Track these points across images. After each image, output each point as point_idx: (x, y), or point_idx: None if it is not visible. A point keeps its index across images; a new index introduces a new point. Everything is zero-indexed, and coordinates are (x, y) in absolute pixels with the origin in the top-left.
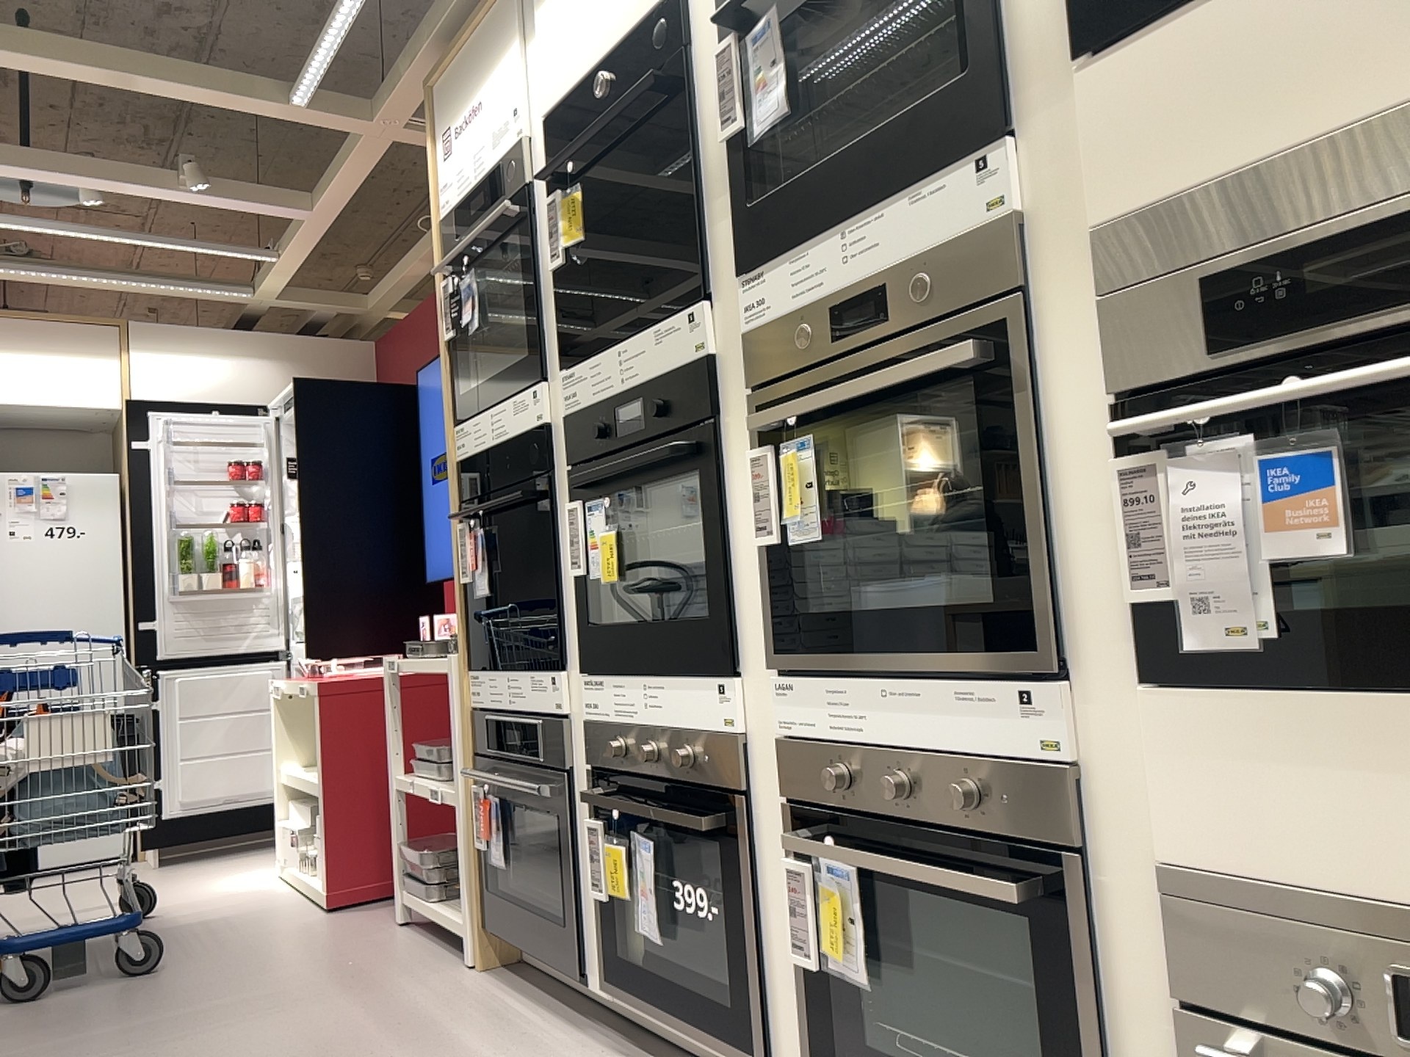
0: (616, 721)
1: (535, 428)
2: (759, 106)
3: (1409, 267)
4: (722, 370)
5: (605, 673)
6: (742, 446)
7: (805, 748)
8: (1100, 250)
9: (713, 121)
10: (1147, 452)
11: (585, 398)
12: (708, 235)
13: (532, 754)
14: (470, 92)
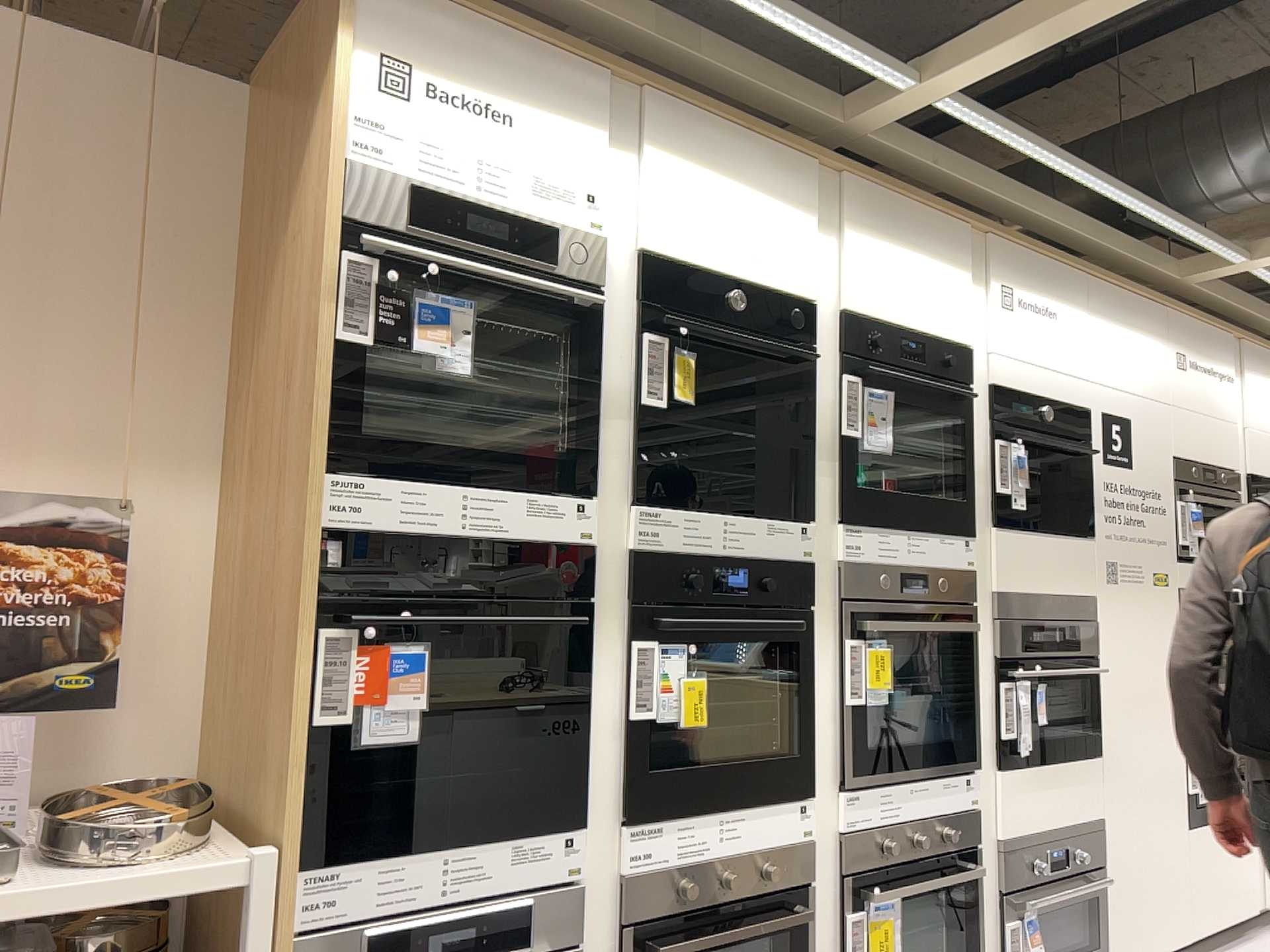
0: (680, 862)
1: (562, 544)
2: (870, 433)
3: (1053, 639)
4: (815, 576)
5: (668, 816)
6: (826, 634)
7: (865, 834)
8: (998, 601)
9: (826, 410)
10: (1006, 681)
11: (674, 547)
12: (815, 481)
13: (499, 948)
14: (489, 84)
